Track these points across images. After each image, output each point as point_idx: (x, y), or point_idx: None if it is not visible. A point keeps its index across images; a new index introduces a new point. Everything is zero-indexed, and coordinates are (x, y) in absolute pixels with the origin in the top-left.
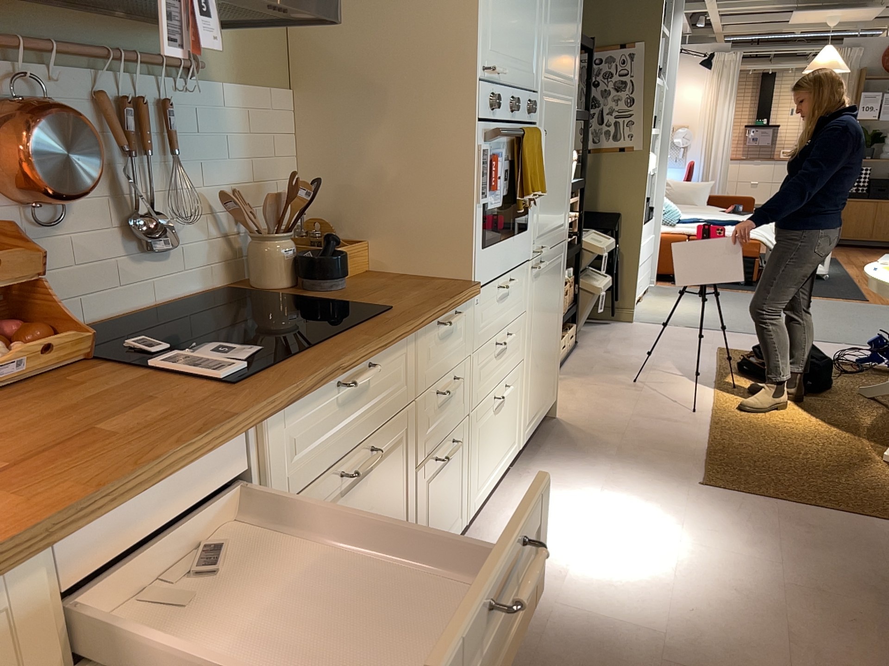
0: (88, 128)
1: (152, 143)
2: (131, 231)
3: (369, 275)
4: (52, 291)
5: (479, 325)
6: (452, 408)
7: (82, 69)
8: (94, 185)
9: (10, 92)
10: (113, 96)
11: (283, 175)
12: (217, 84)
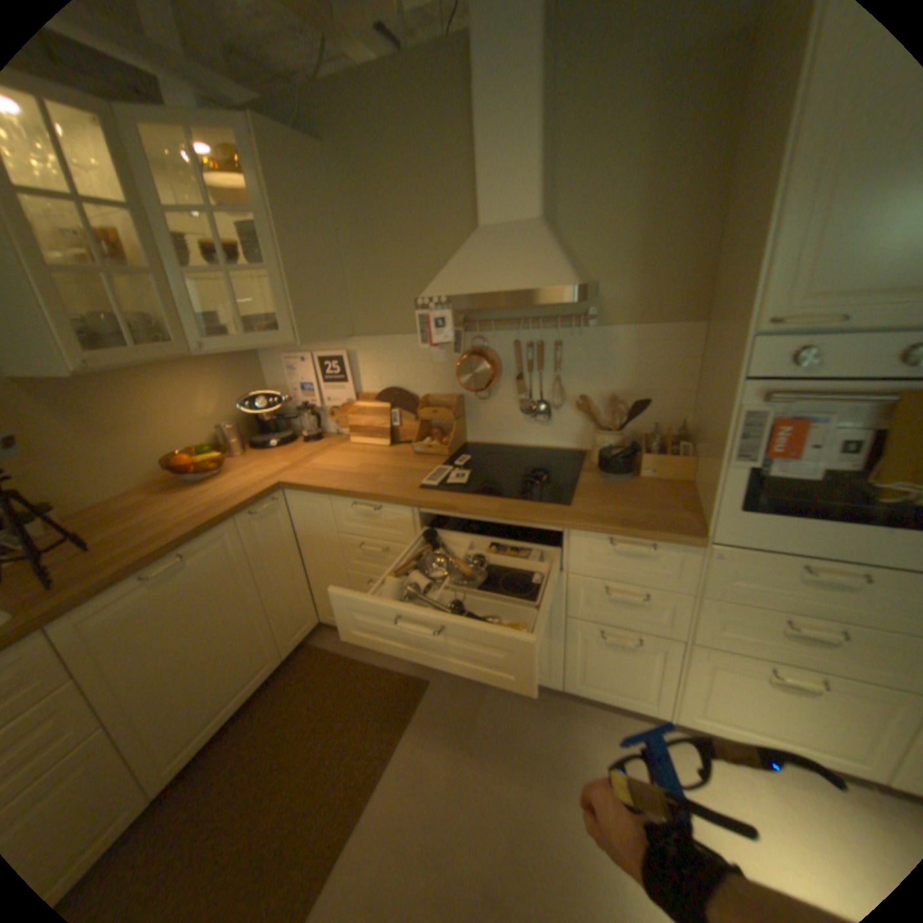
0: (485, 361)
1: (546, 363)
2: (524, 407)
3: (676, 484)
4: (484, 425)
5: (725, 580)
6: (644, 616)
7: (511, 329)
8: (486, 385)
9: (472, 344)
10: (523, 341)
11: (675, 387)
12: (611, 324)
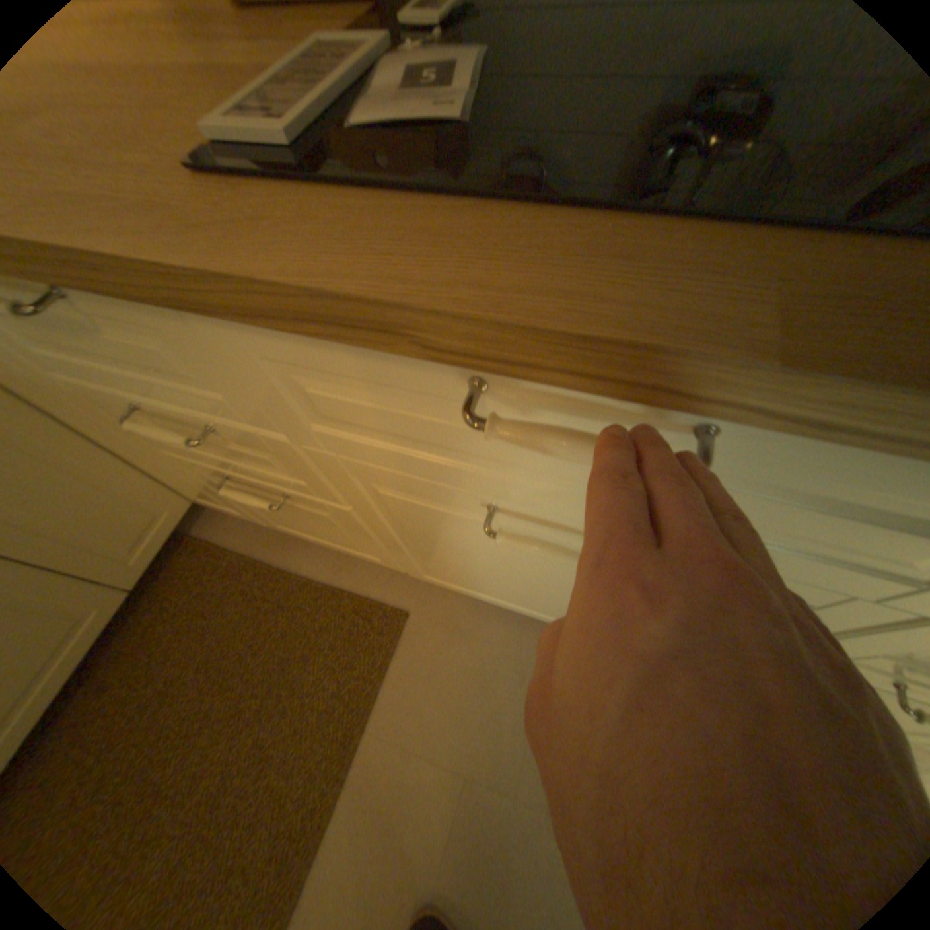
0: None
1: None
2: None
3: None
4: None
5: None
6: None
7: None
8: None
9: None
10: None
11: None
12: None
